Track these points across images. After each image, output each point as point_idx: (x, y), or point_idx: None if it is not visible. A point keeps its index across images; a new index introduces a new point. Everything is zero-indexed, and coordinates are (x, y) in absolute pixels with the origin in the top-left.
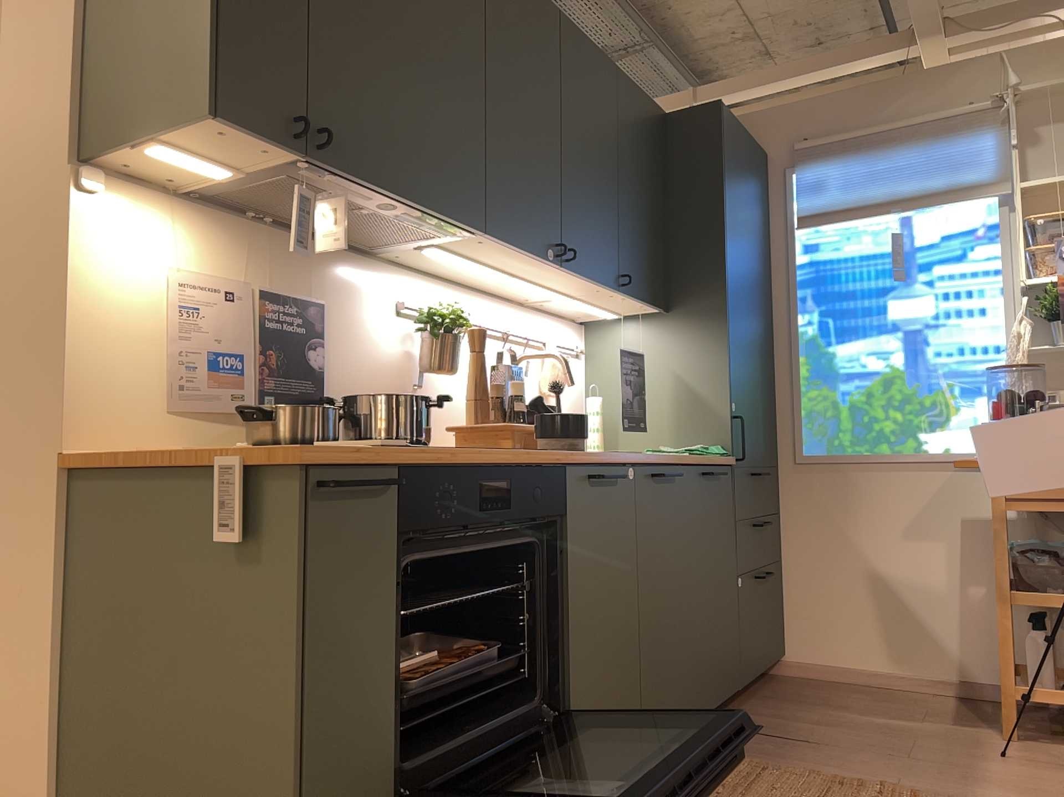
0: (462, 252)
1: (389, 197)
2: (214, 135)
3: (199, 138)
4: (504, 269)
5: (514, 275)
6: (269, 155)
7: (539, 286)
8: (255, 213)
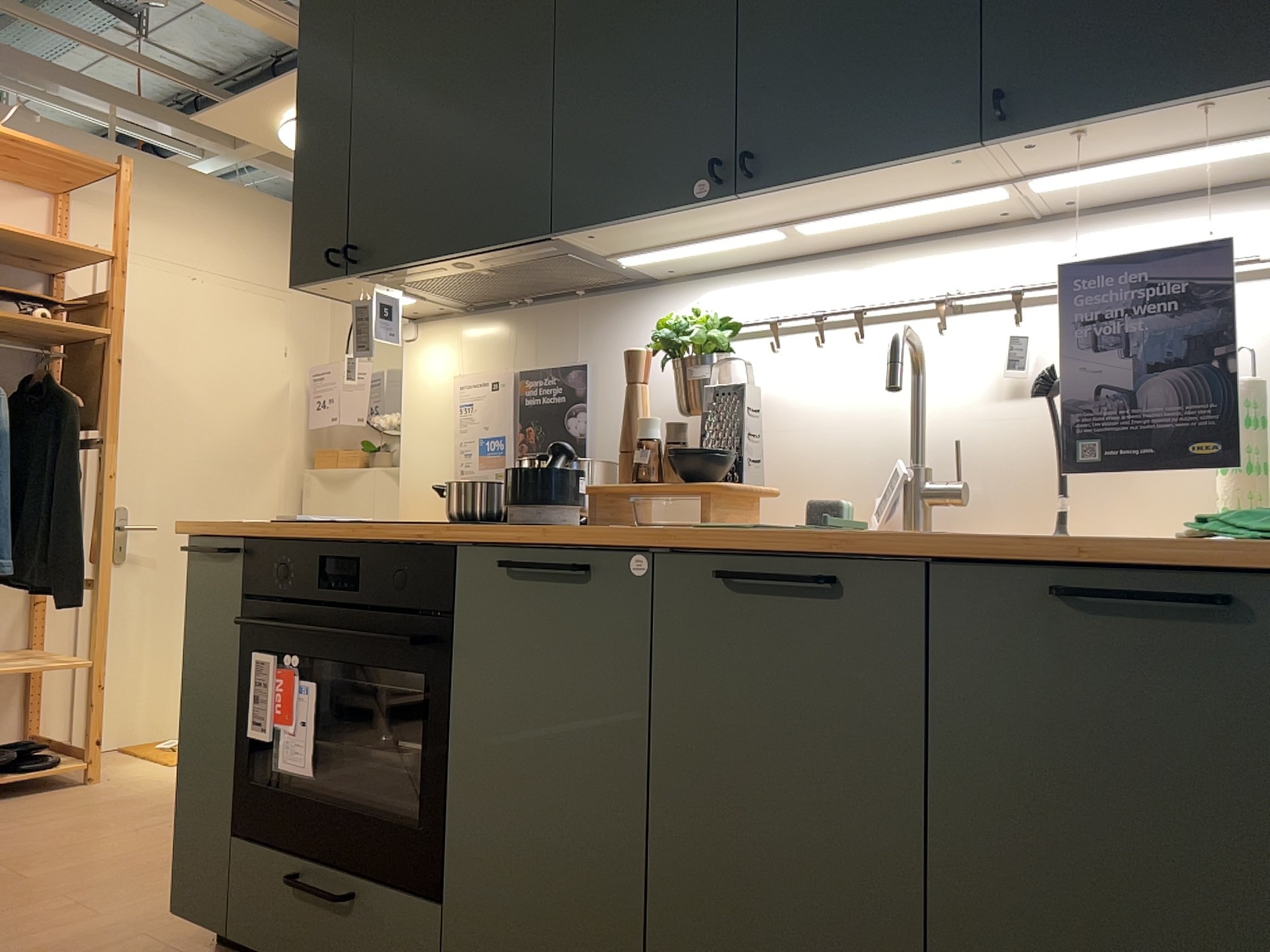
0: (654, 245)
1: (437, 262)
2: (329, 291)
3: (341, 294)
4: (751, 229)
5: (783, 225)
6: (359, 284)
7: (871, 213)
8: (512, 301)
